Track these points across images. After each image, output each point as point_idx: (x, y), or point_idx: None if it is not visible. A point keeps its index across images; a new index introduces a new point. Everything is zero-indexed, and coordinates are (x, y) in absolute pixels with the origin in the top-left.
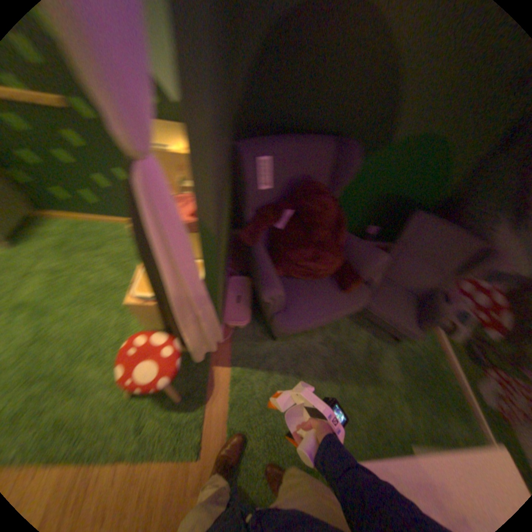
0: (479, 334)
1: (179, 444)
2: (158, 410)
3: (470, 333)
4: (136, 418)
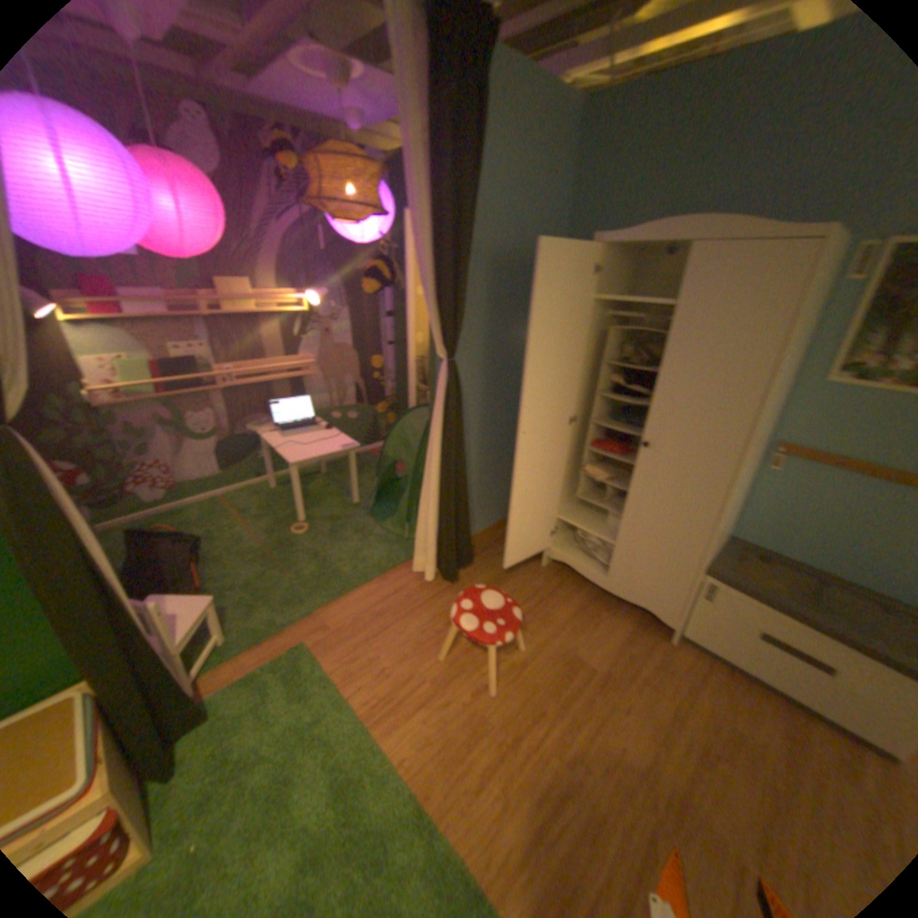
0: (81, 492)
1: (296, 665)
2: (274, 709)
3: (79, 501)
4: (294, 724)
